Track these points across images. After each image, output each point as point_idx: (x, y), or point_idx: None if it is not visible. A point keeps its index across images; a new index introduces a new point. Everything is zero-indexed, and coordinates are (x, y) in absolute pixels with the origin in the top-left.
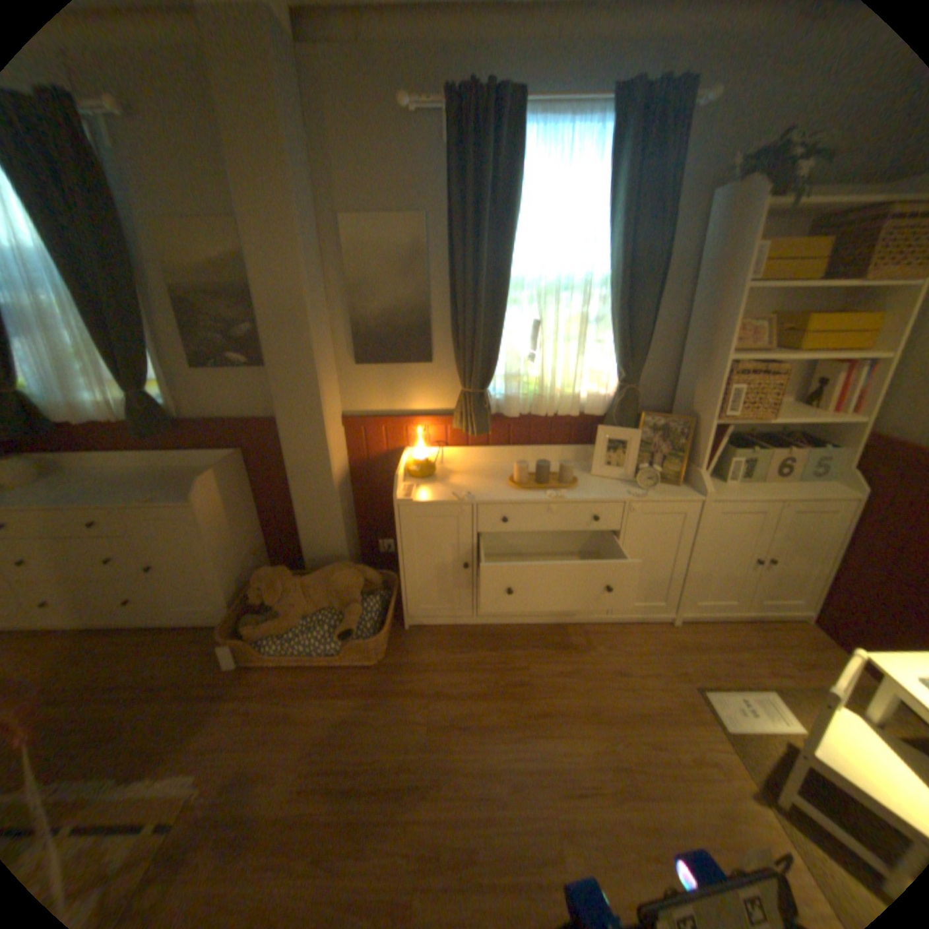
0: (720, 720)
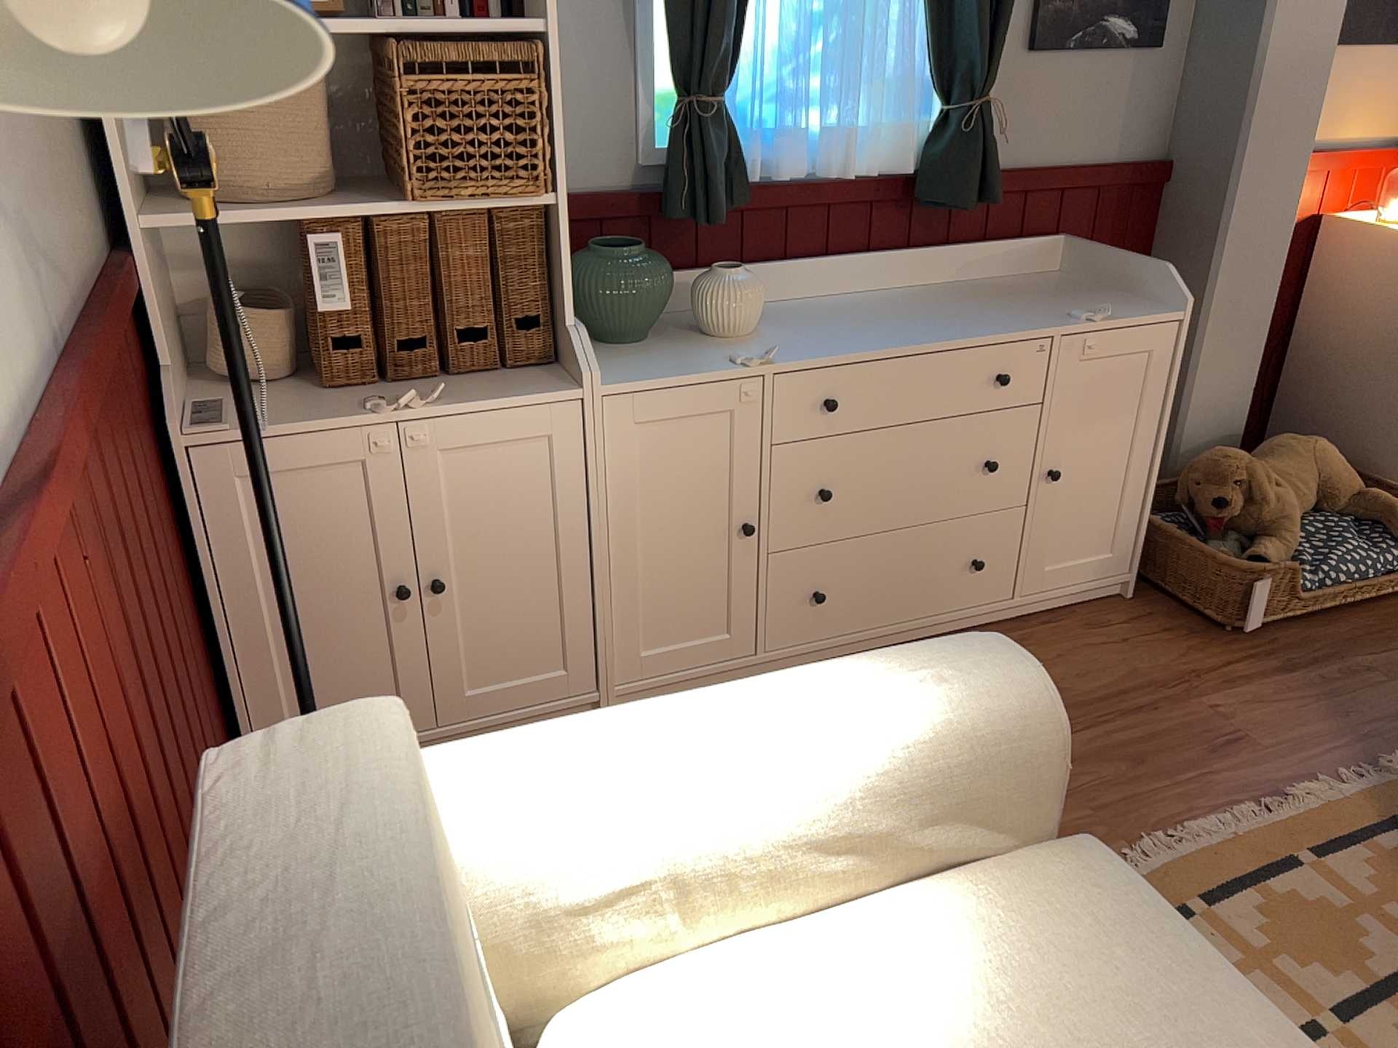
0: None
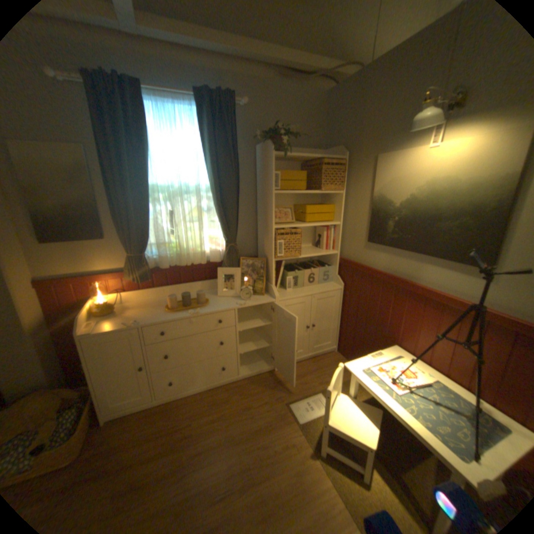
0: (296, 418)
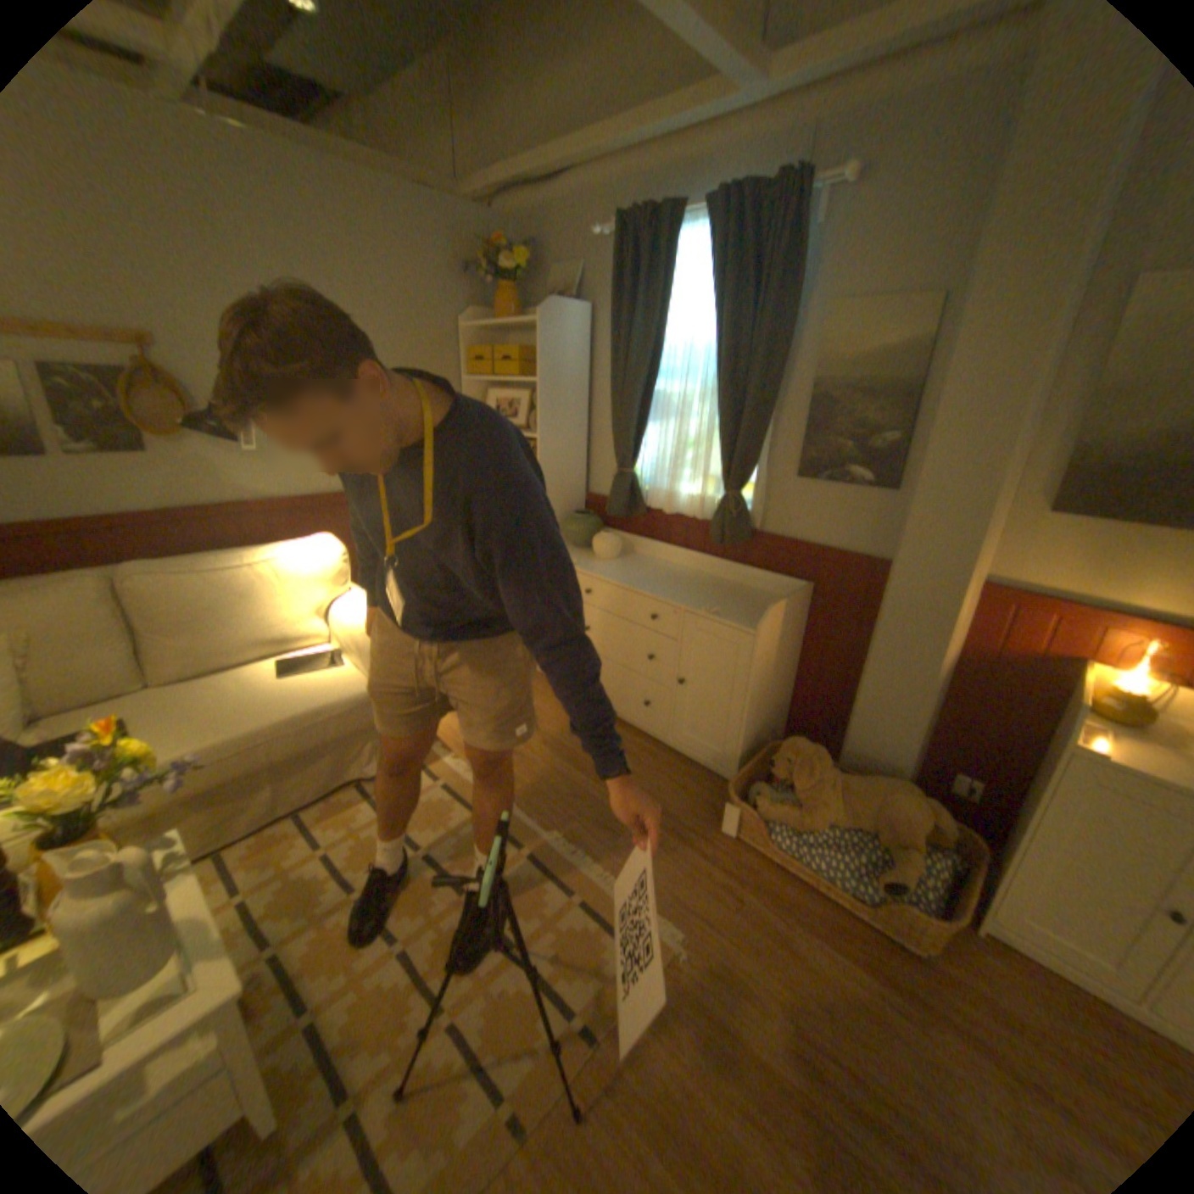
0: None
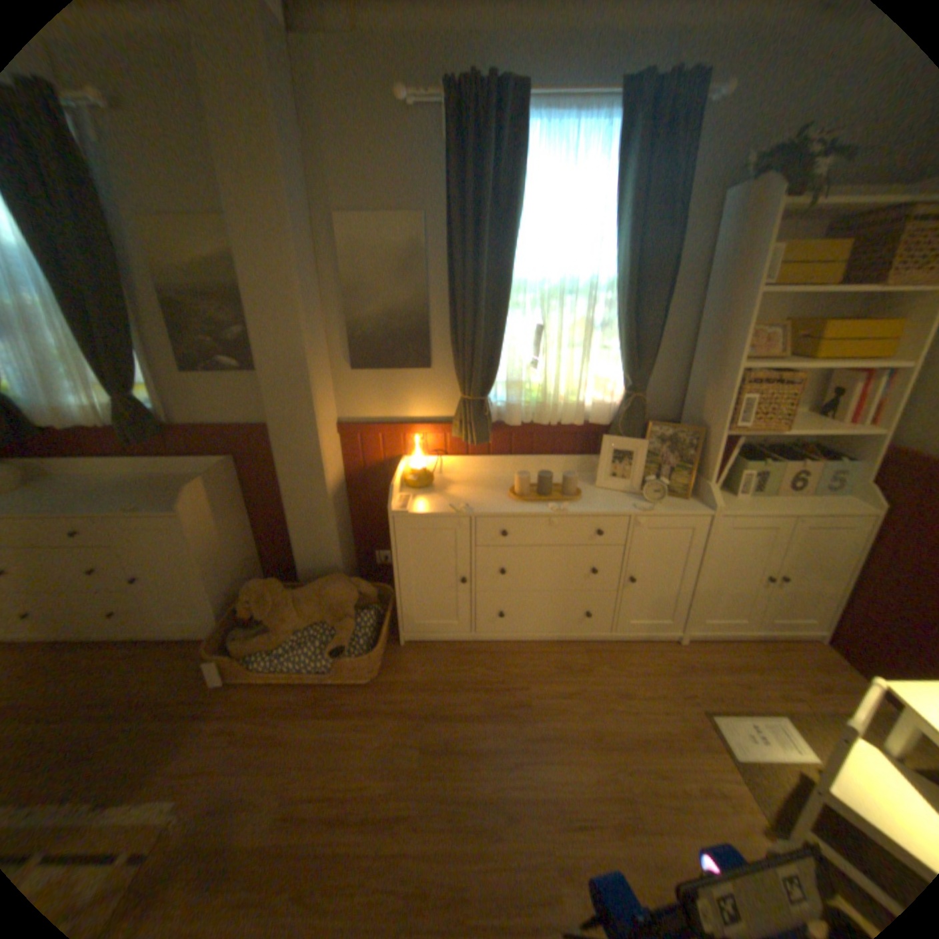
0: (729, 747)
